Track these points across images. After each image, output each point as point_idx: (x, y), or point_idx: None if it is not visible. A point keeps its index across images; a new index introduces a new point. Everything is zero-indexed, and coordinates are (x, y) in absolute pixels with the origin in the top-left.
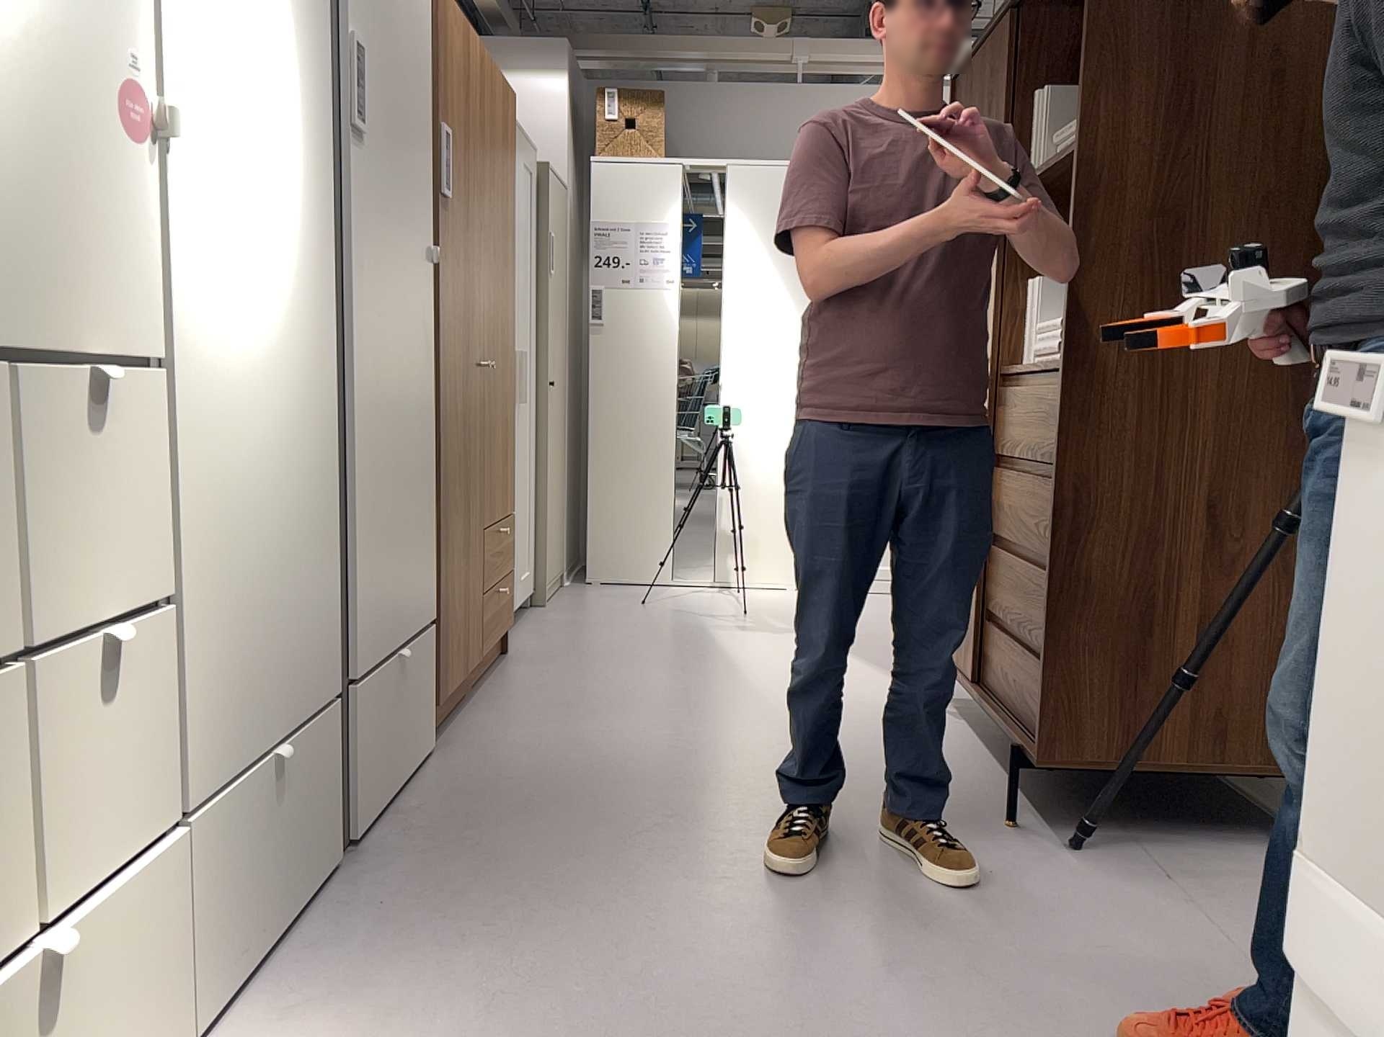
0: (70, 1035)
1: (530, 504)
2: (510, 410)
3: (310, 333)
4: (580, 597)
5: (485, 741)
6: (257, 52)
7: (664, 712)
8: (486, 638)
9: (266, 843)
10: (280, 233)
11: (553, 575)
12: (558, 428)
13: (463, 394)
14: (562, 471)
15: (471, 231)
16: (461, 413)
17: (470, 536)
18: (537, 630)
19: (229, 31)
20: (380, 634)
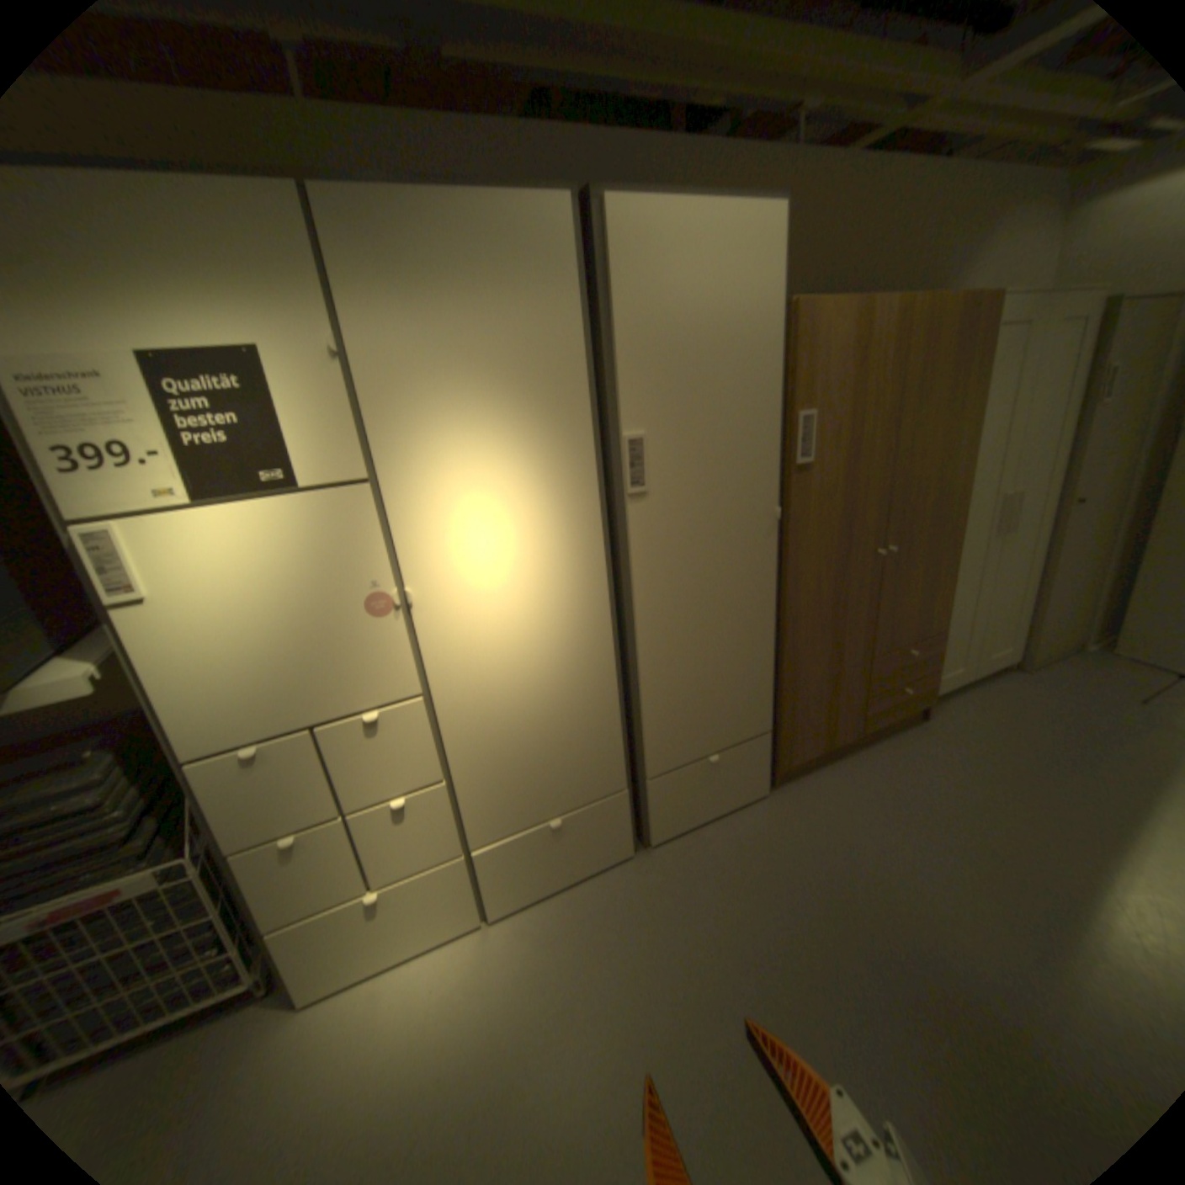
0: (401, 916)
1: (1024, 601)
2: (949, 563)
3: (582, 631)
4: (1084, 673)
5: (810, 804)
6: (505, 513)
7: (968, 857)
8: (875, 723)
9: (548, 854)
10: (542, 593)
11: (1057, 649)
12: (1096, 534)
13: (839, 585)
14: (1103, 565)
15: (865, 463)
16: (832, 599)
17: (846, 670)
18: (988, 702)
19: (472, 519)
20: (684, 753)
